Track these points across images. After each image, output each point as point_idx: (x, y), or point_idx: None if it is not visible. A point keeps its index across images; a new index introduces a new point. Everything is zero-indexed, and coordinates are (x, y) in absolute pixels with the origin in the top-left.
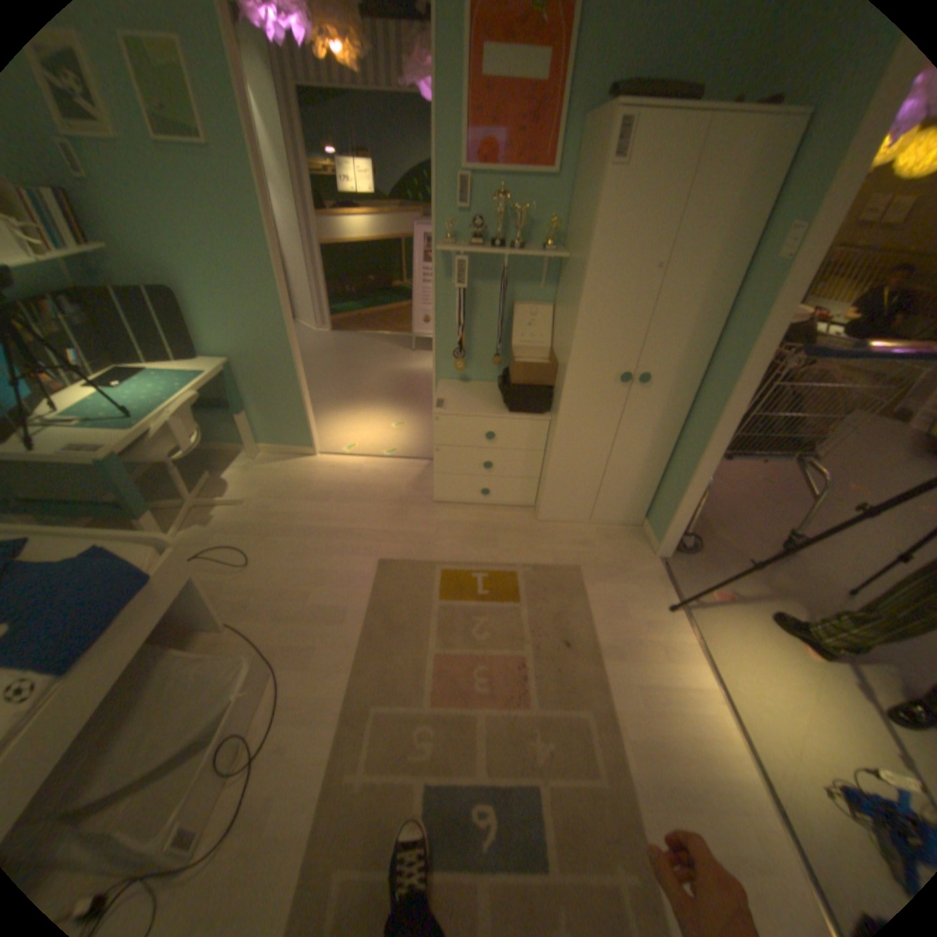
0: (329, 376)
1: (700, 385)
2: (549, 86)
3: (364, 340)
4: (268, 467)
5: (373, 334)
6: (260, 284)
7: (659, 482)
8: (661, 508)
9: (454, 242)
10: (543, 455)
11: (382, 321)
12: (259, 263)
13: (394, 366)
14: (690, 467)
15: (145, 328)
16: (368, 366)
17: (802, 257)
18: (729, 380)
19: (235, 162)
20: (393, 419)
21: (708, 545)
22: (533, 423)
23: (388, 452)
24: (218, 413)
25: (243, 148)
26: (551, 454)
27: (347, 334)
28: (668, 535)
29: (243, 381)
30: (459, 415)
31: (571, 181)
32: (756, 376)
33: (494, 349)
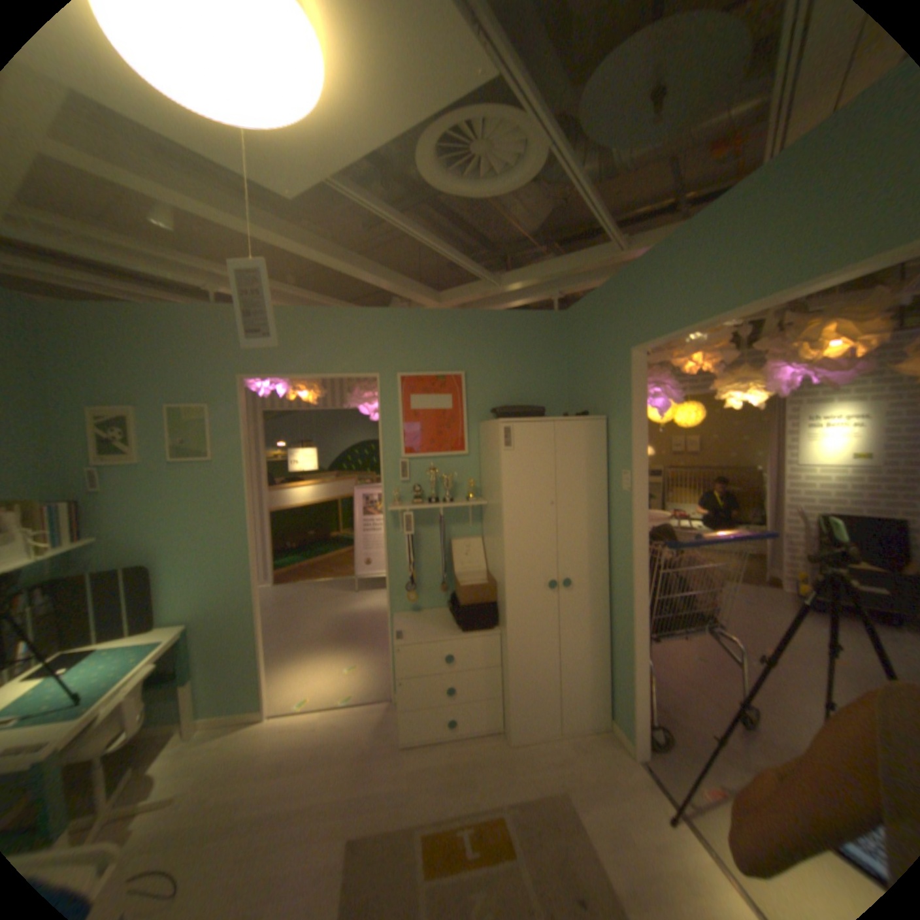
0: (273, 630)
1: (610, 582)
2: (453, 411)
3: (307, 589)
4: (206, 747)
5: (316, 582)
6: (233, 553)
7: (611, 678)
8: (622, 705)
9: (400, 503)
10: (501, 670)
11: (323, 568)
12: (236, 536)
13: (339, 609)
14: (630, 656)
15: (108, 607)
16: (313, 614)
17: (636, 489)
18: (628, 574)
19: (230, 468)
20: (344, 664)
21: (680, 739)
22: (486, 639)
23: (342, 702)
24: (157, 690)
25: (239, 460)
26: (509, 666)
27: (289, 586)
28: (638, 733)
29: (195, 647)
30: (419, 644)
31: (478, 457)
32: (644, 569)
33: (440, 578)
